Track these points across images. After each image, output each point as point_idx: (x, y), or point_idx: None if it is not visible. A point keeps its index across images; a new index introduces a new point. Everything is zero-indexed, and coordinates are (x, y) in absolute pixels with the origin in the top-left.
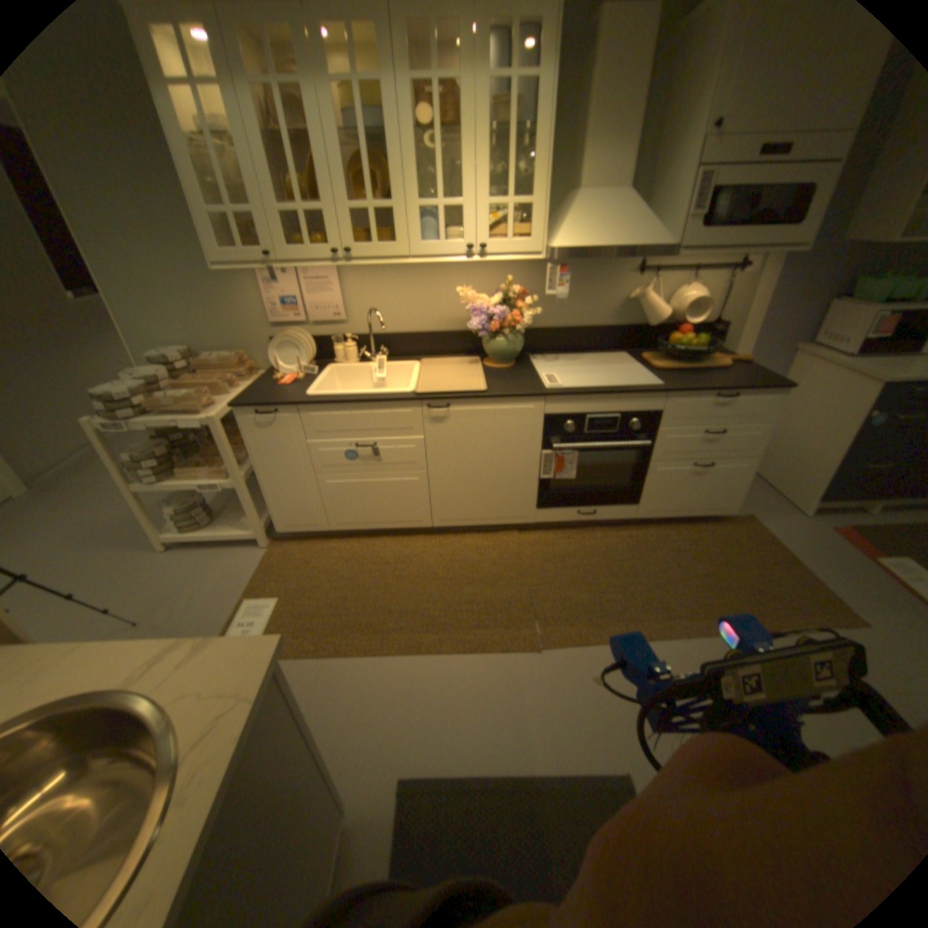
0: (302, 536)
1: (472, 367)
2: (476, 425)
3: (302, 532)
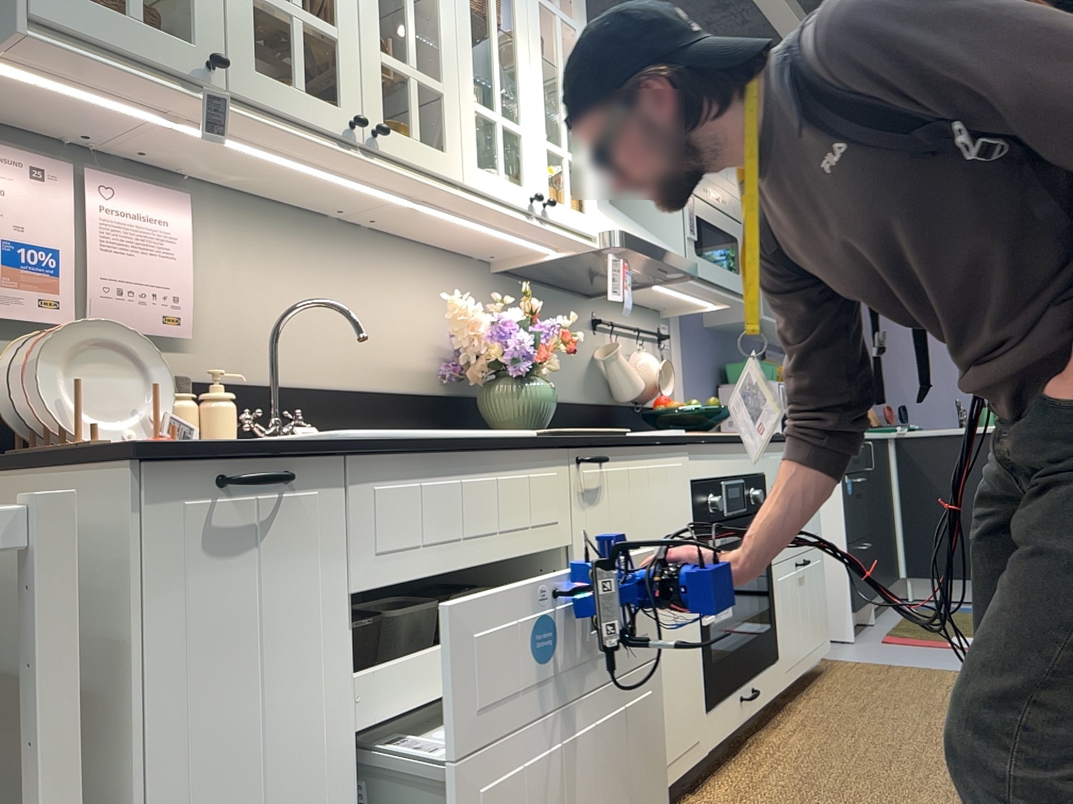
0: None
1: None
2: (630, 499)
3: None
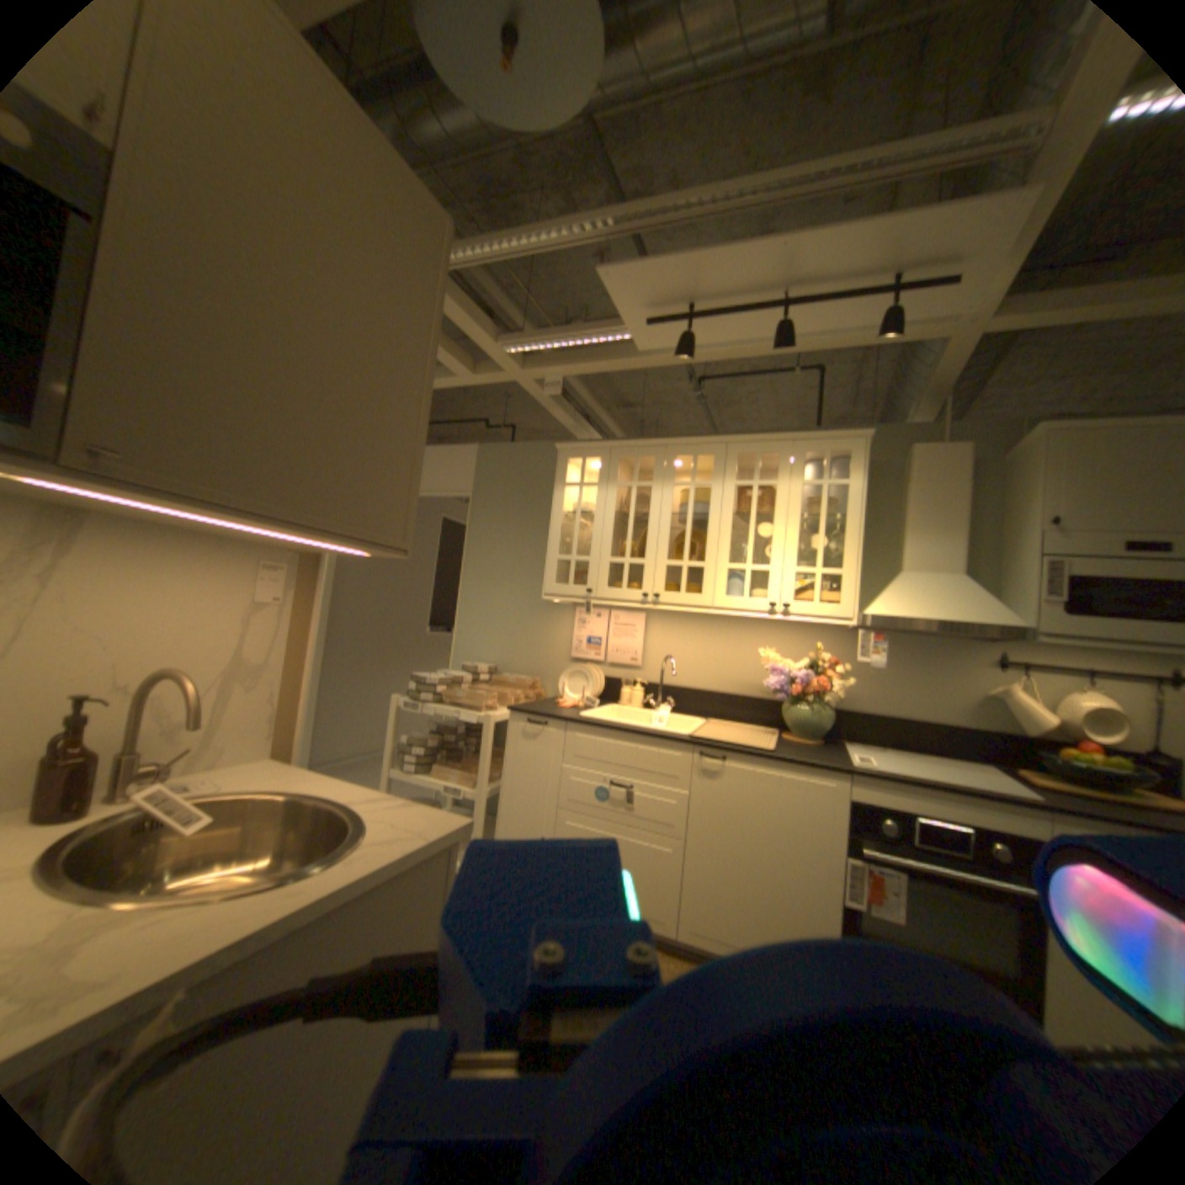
0: None
1: (763, 733)
2: (751, 787)
3: None
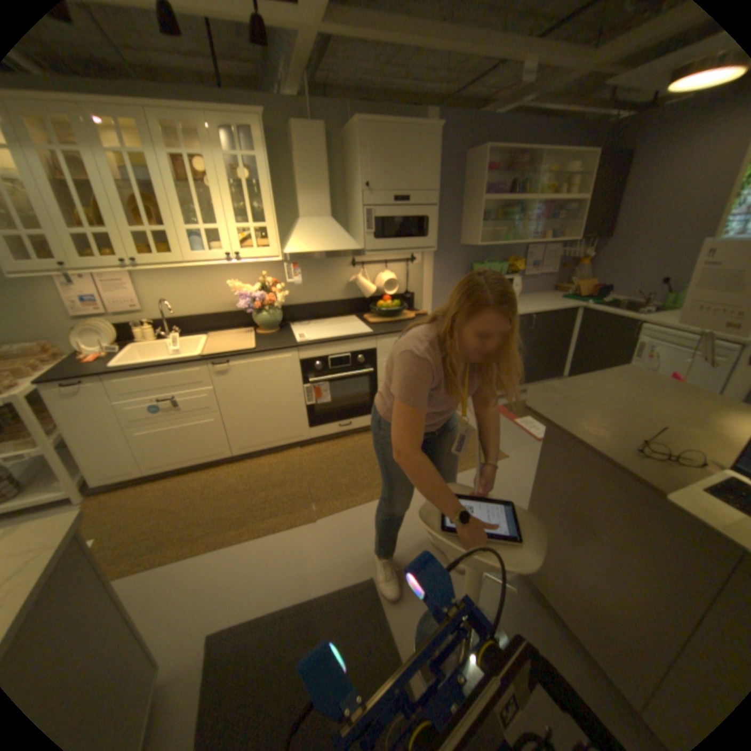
0: (113, 484)
1: (246, 334)
2: (250, 372)
3: (113, 481)
